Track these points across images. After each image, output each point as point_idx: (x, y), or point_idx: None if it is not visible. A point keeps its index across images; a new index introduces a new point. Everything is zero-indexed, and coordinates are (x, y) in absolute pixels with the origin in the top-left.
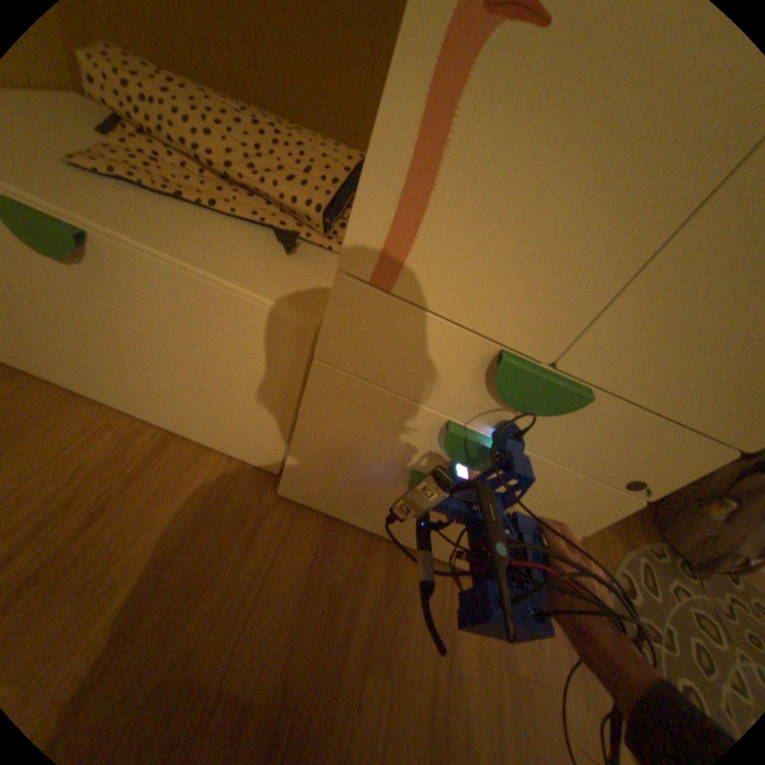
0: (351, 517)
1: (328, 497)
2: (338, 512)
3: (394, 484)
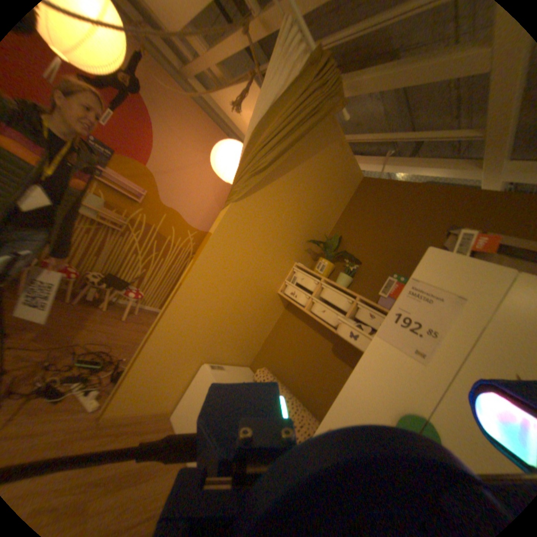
0: None
1: None
2: None
3: None
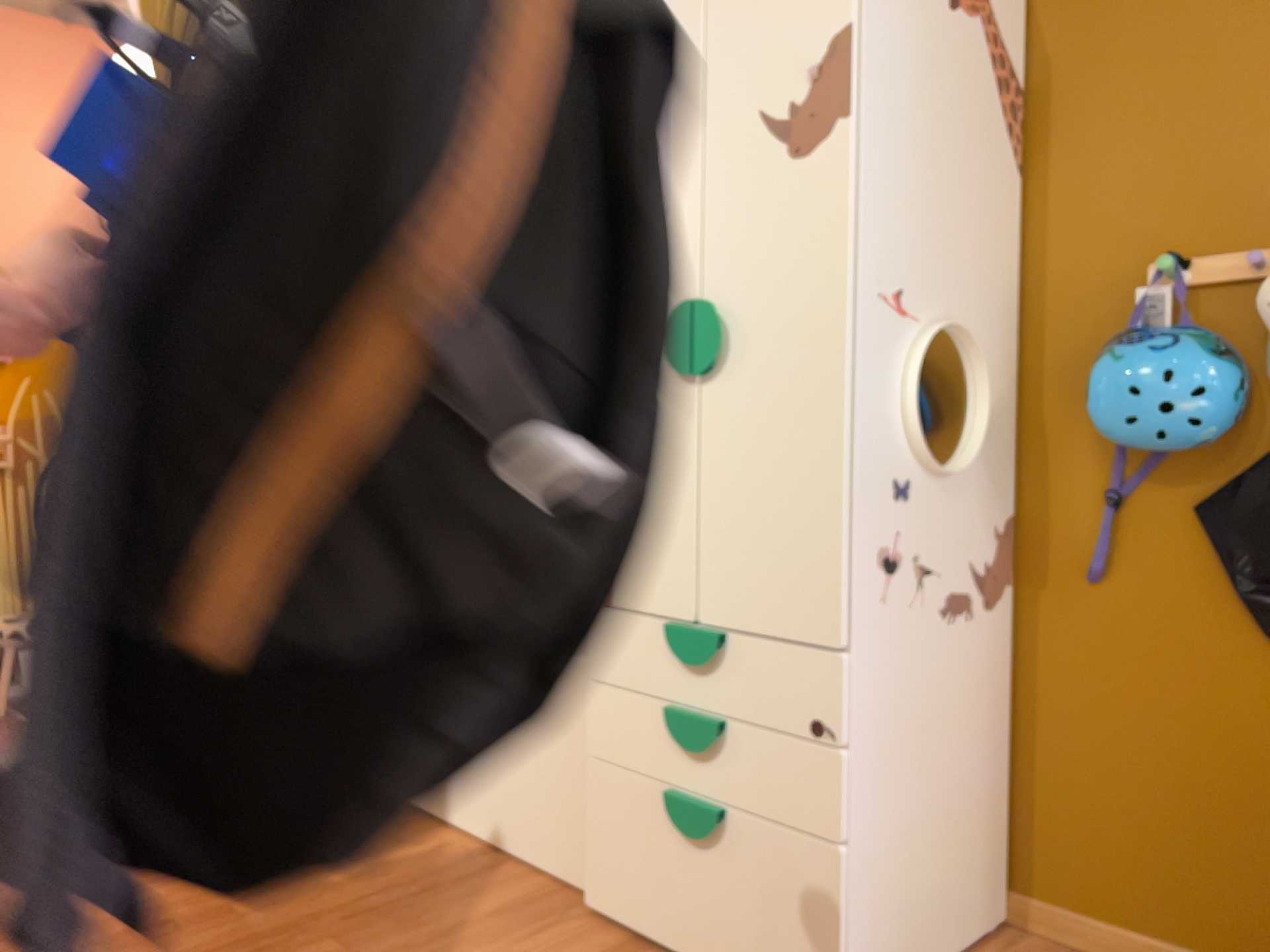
0: (650, 930)
1: (623, 892)
2: (638, 923)
3: (667, 830)
